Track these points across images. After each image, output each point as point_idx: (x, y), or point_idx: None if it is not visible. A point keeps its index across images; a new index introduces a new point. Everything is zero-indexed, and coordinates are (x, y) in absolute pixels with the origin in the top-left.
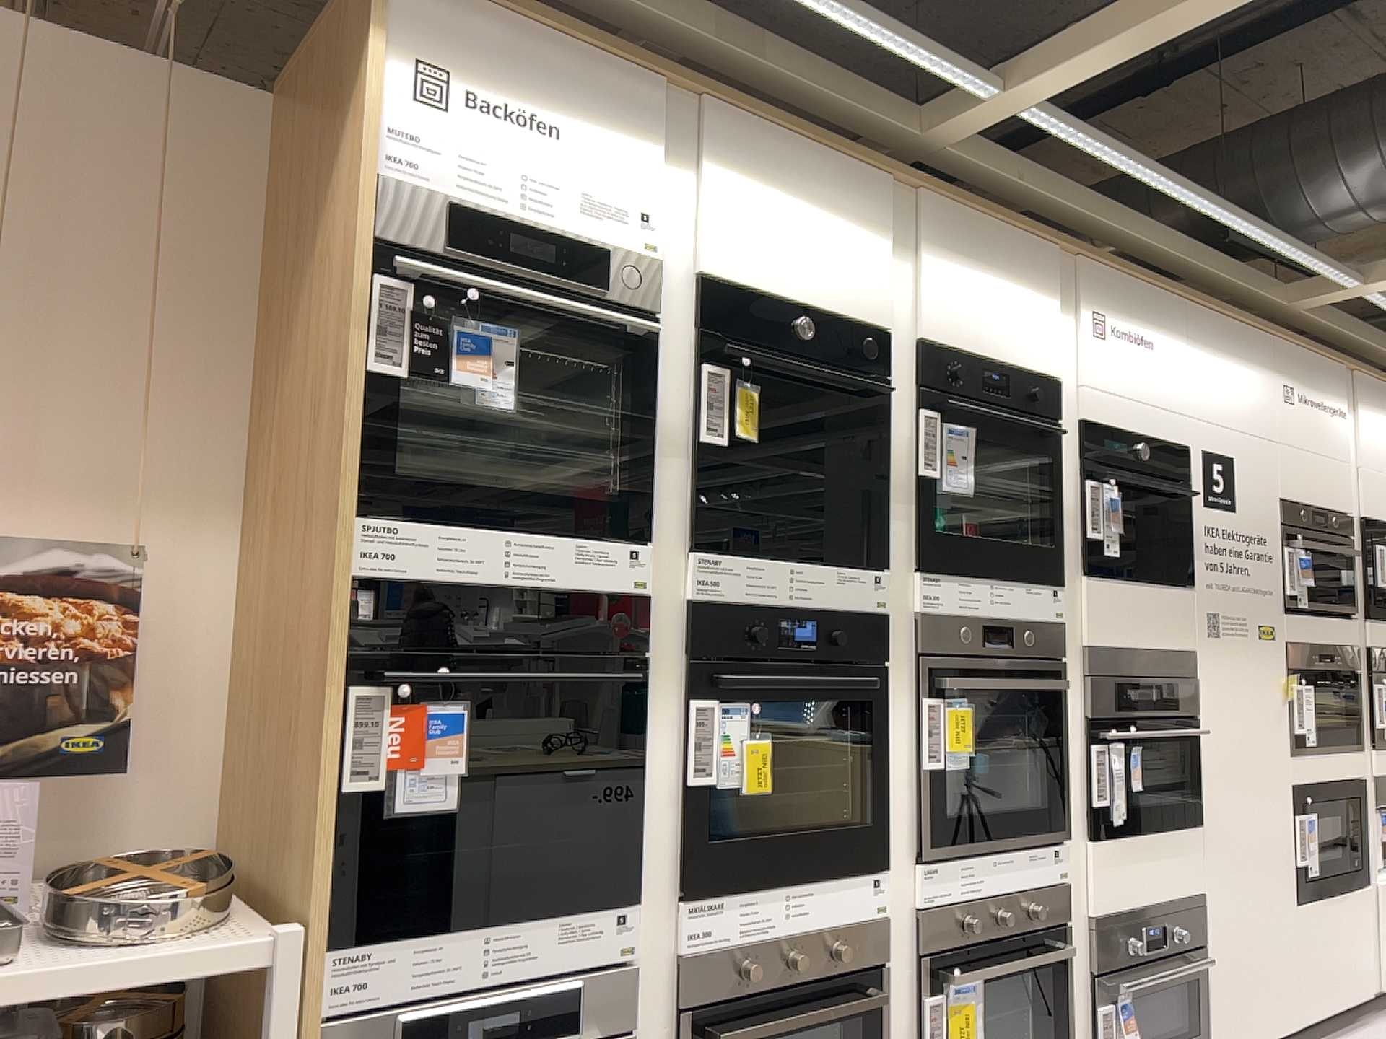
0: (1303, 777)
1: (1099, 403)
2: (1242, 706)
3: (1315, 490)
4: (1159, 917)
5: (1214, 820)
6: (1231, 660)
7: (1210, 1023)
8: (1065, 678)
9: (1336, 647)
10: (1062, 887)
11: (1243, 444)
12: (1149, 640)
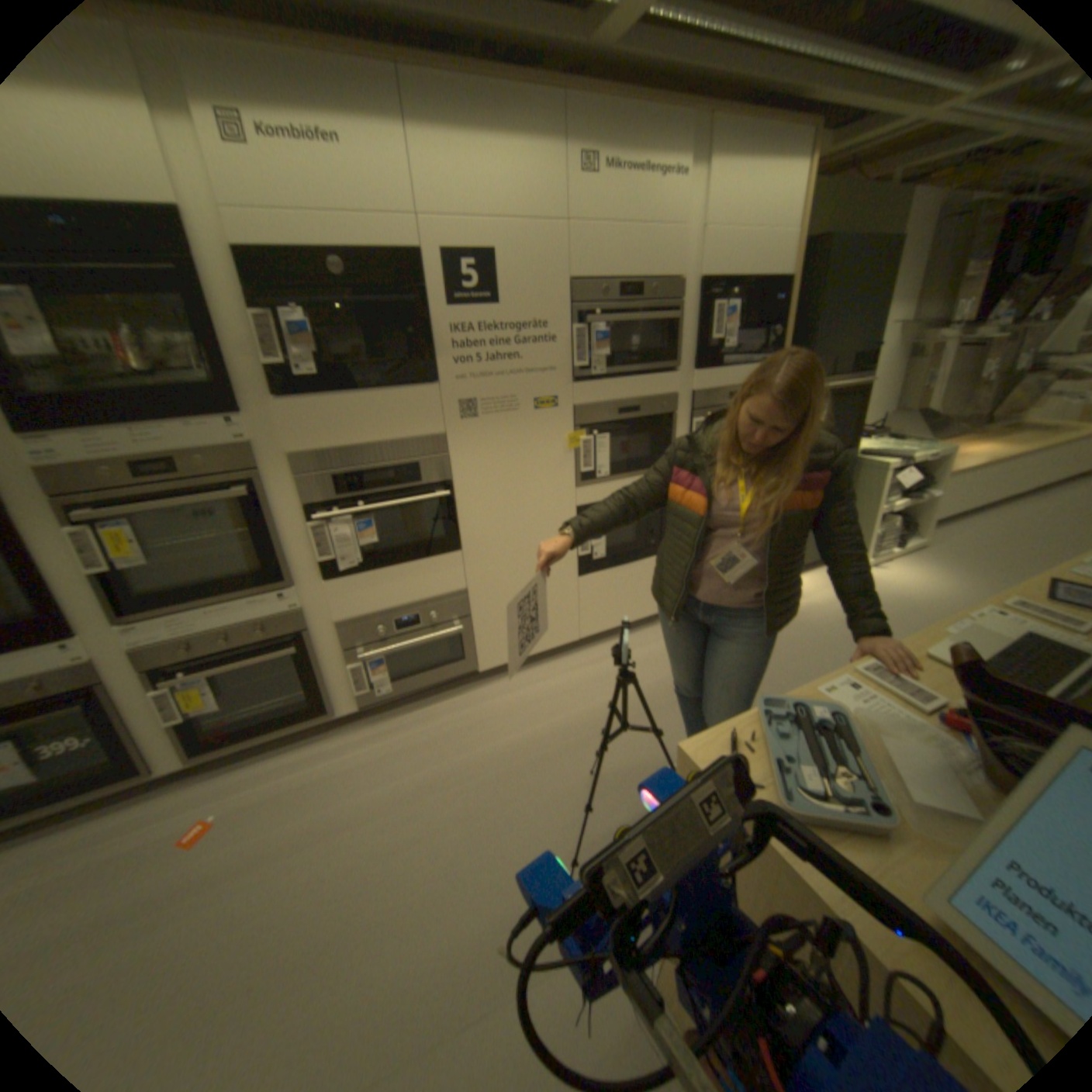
0: (593, 501)
1: (252, 221)
2: (511, 465)
3: (633, 261)
4: (411, 612)
5: (475, 545)
6: (497, 433)
7: (477, 654)
8: (246, 487)
9: (648, 399)
10: (289, 614)
11: (513, 230)
12: (376, 436)
